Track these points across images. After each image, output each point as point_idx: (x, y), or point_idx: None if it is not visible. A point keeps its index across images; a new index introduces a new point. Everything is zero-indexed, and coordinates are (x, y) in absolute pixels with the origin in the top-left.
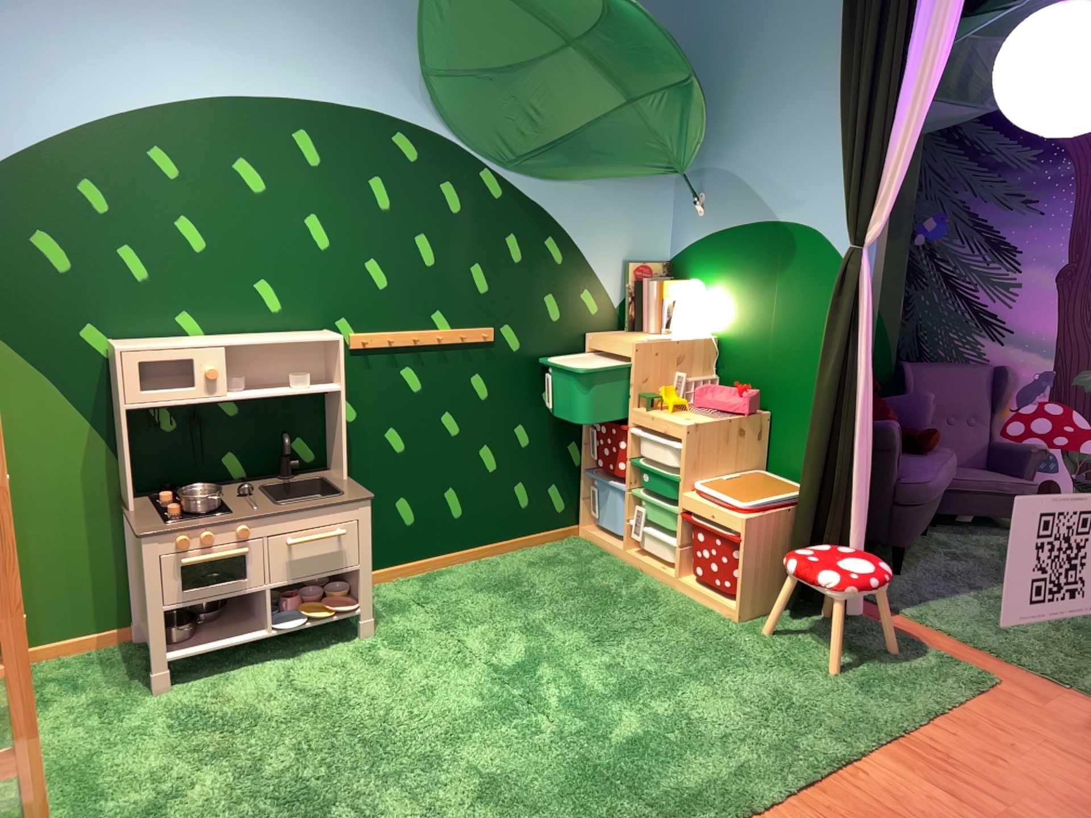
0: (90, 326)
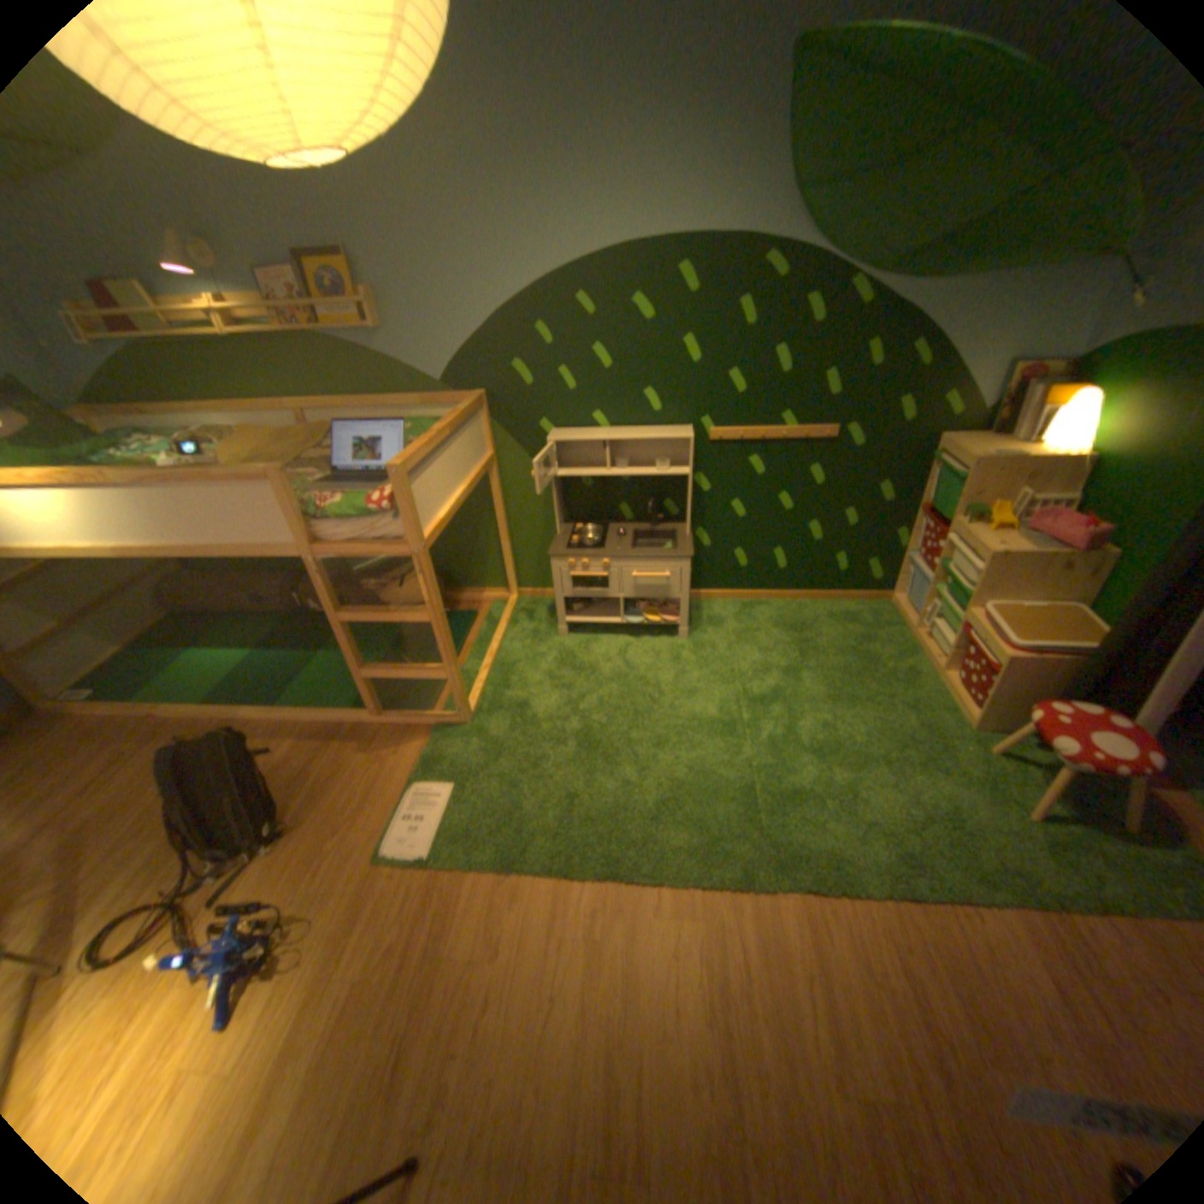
0: (542, 420)
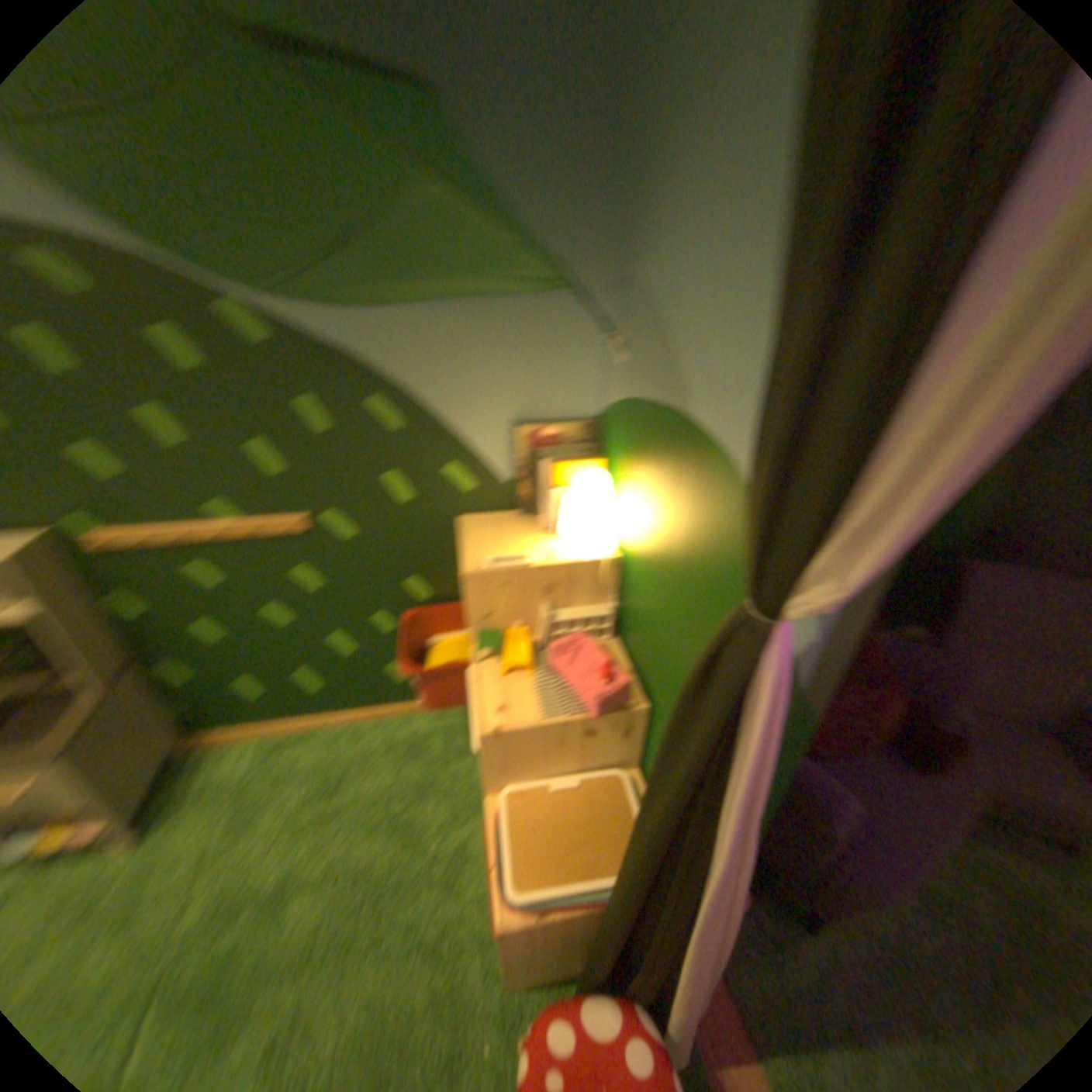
0: None
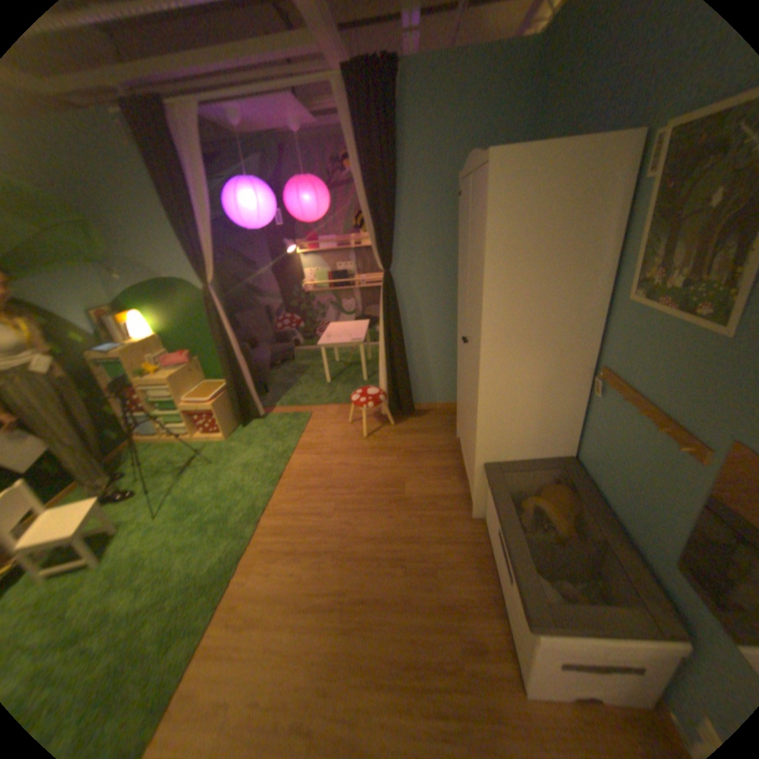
0: None
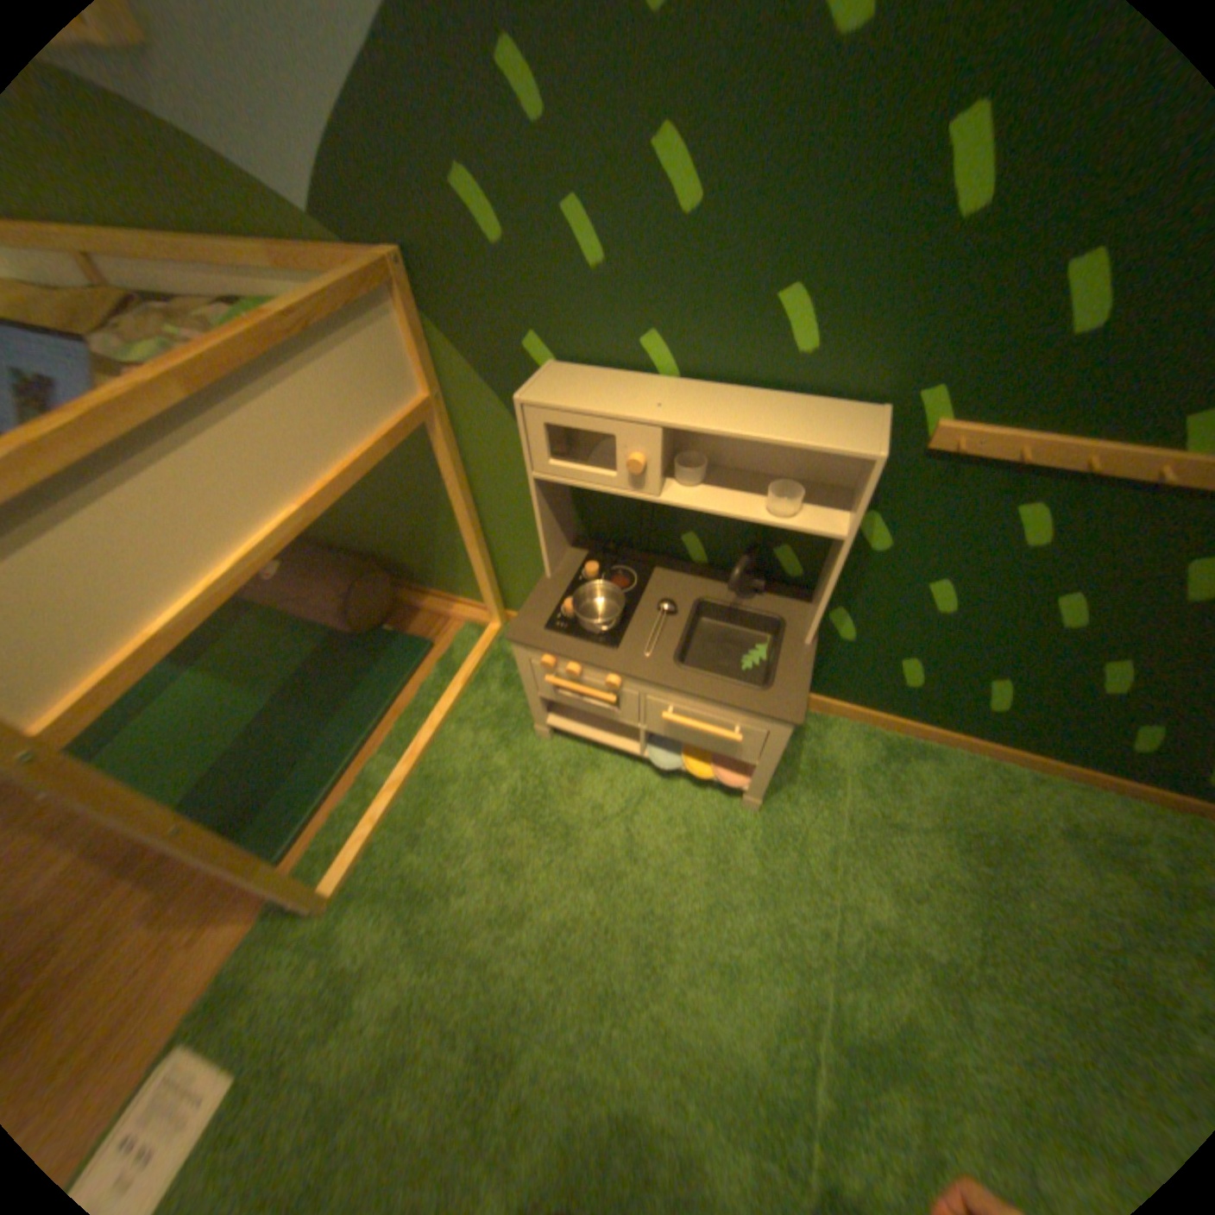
0: (531, 335)
